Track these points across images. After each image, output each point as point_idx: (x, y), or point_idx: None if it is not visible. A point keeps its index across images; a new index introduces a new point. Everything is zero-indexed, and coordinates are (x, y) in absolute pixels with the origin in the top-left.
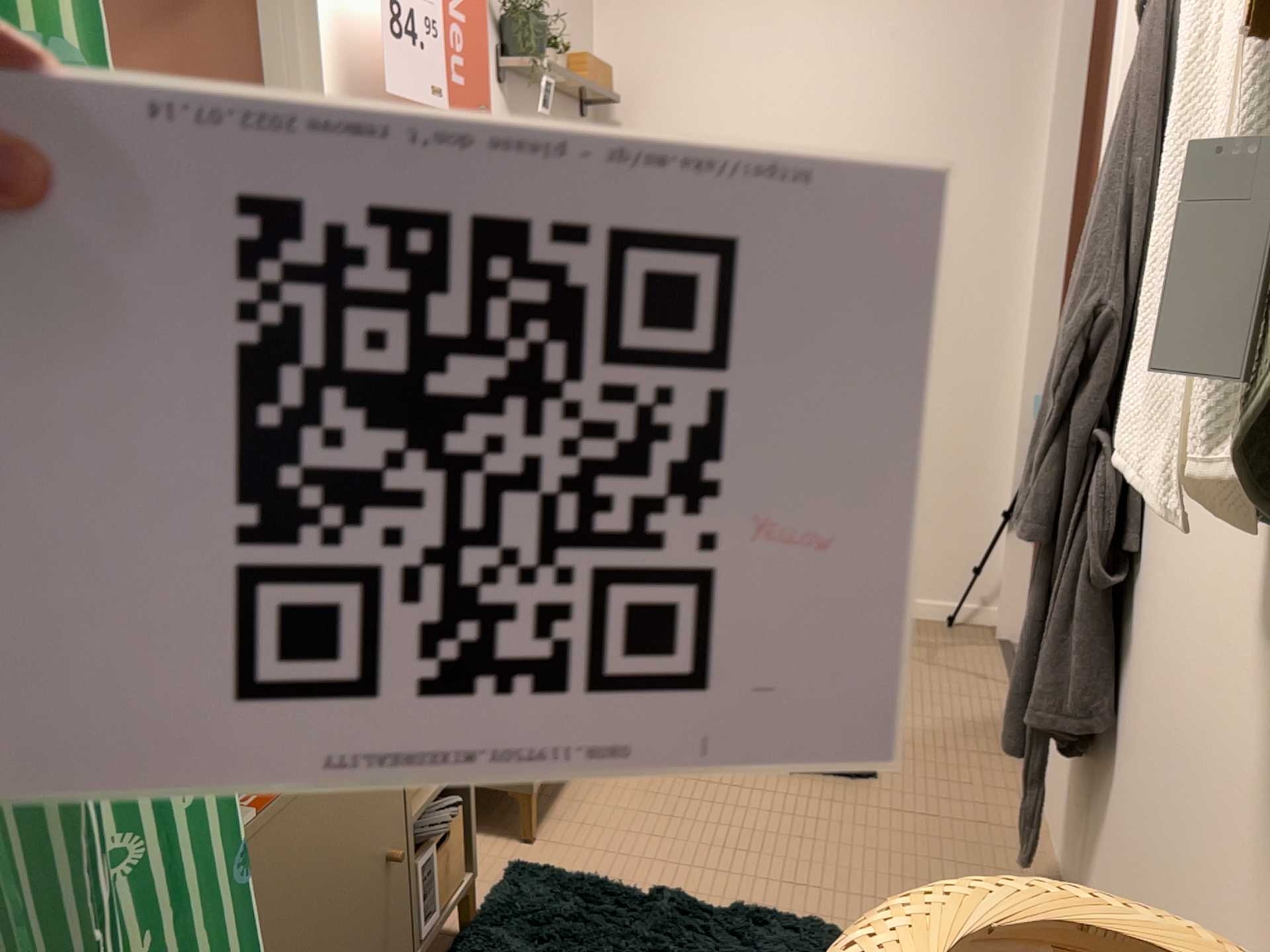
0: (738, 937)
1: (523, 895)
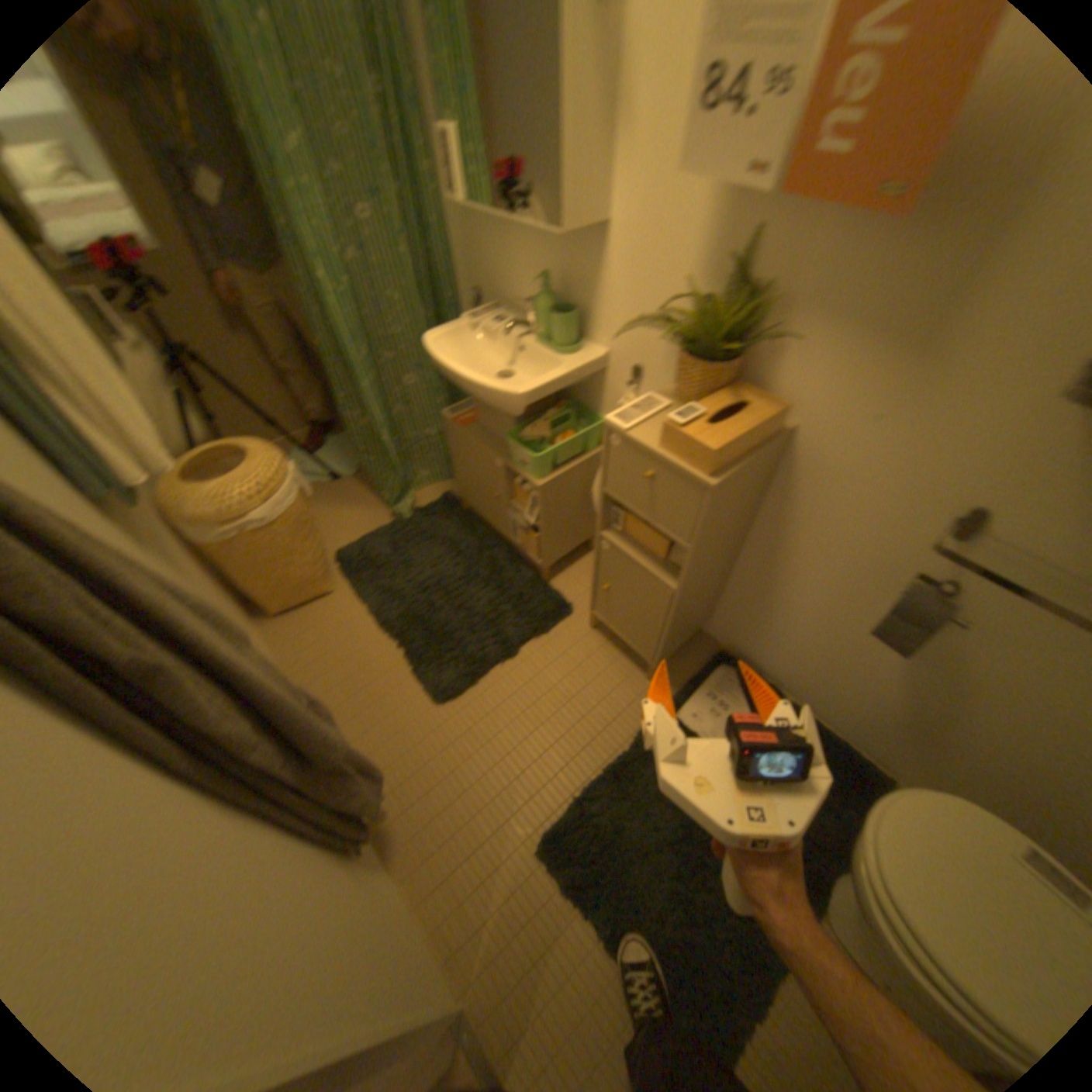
0: (468, 652)
1: (547, 596)
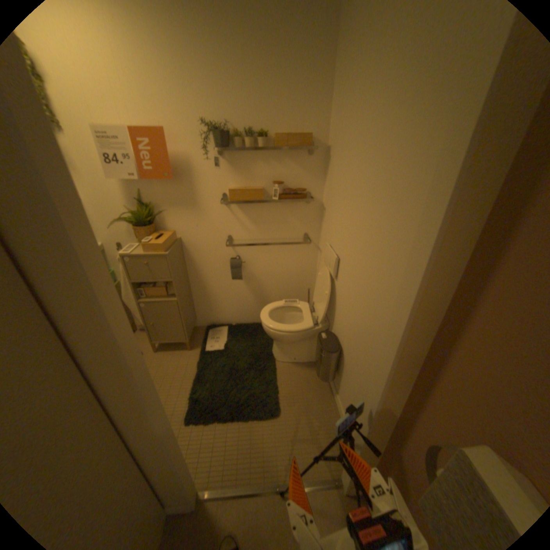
0: None
1: None
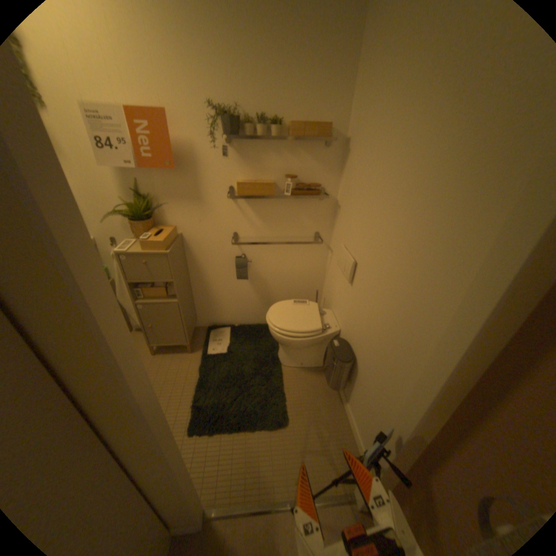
0: None
1: None
